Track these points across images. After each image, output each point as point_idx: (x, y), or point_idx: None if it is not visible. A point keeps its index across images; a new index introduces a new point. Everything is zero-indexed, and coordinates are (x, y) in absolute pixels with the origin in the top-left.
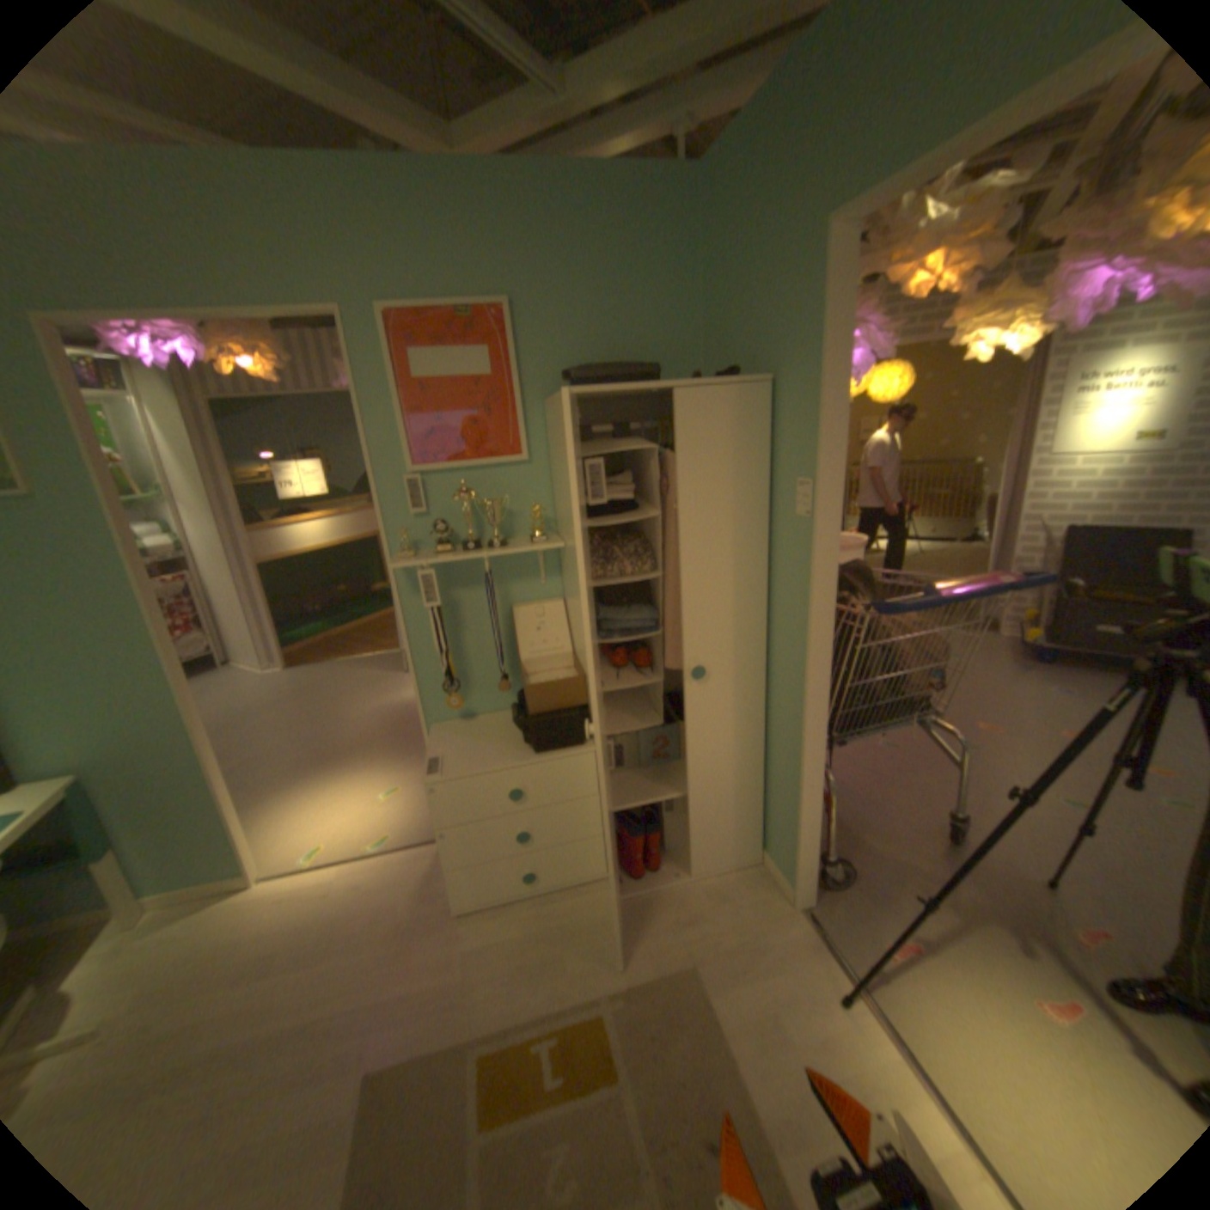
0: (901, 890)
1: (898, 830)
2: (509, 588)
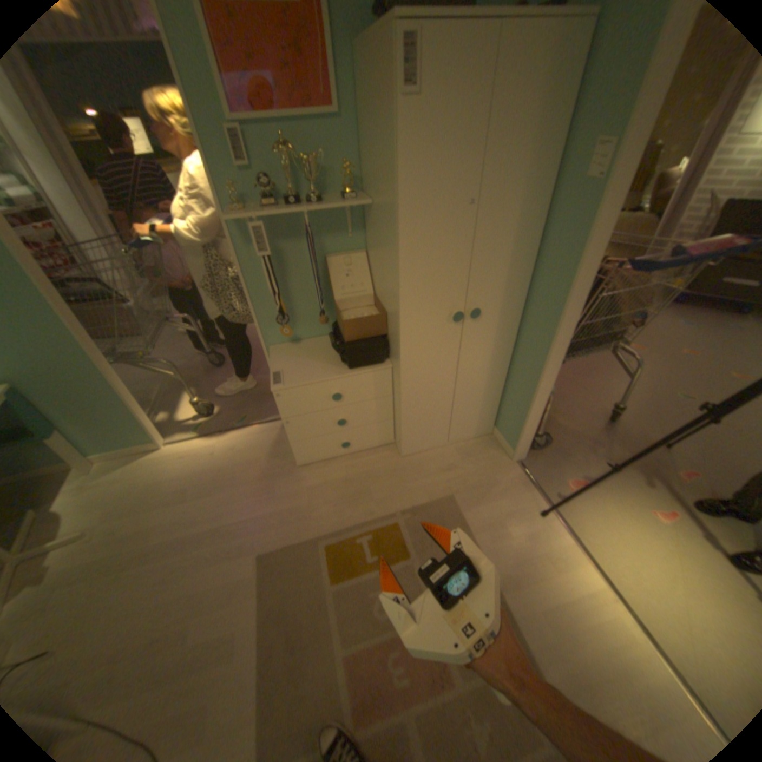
0: (577, 449)
1: (577, 413)
2: (322, 241)
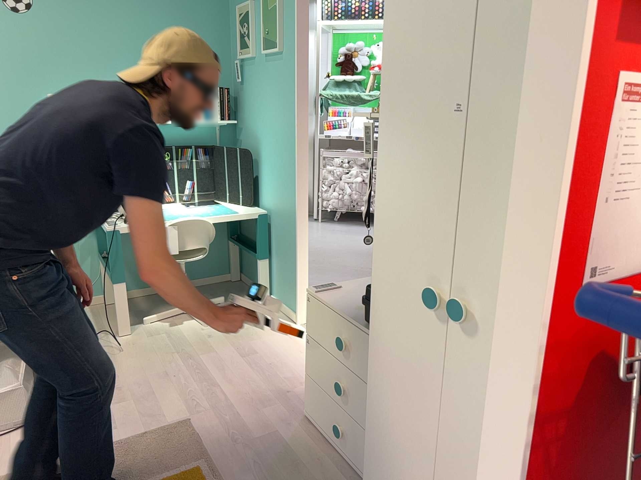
0: None
1: None
2: None
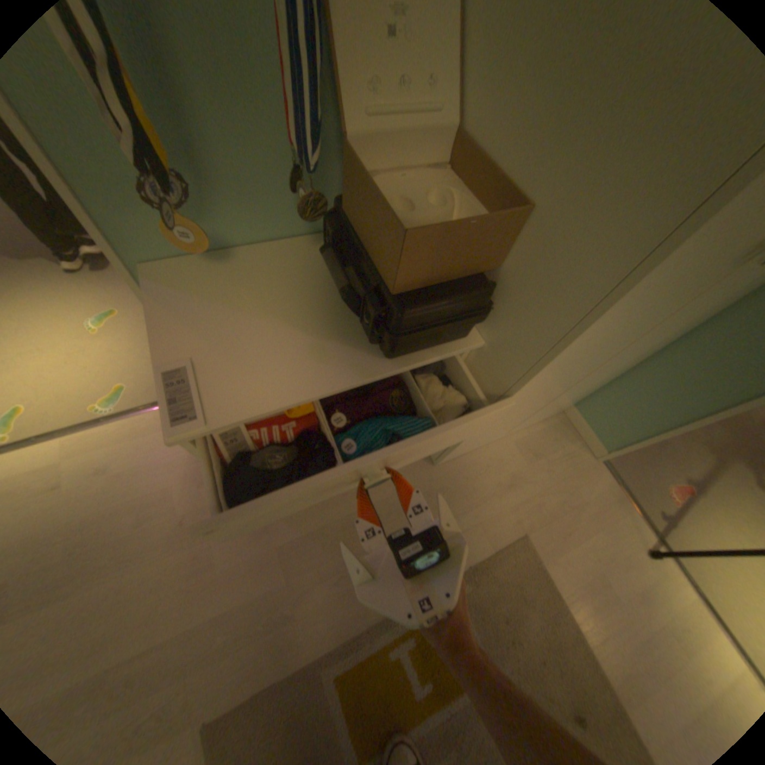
0: None
1: None
2: None
